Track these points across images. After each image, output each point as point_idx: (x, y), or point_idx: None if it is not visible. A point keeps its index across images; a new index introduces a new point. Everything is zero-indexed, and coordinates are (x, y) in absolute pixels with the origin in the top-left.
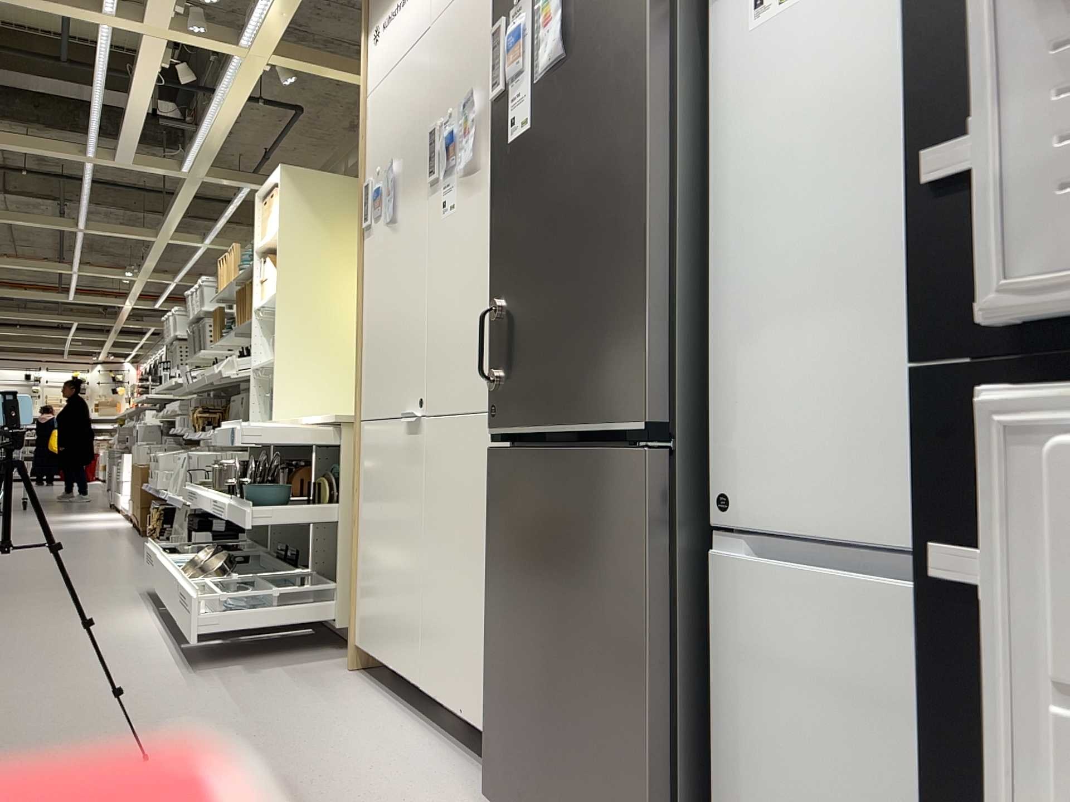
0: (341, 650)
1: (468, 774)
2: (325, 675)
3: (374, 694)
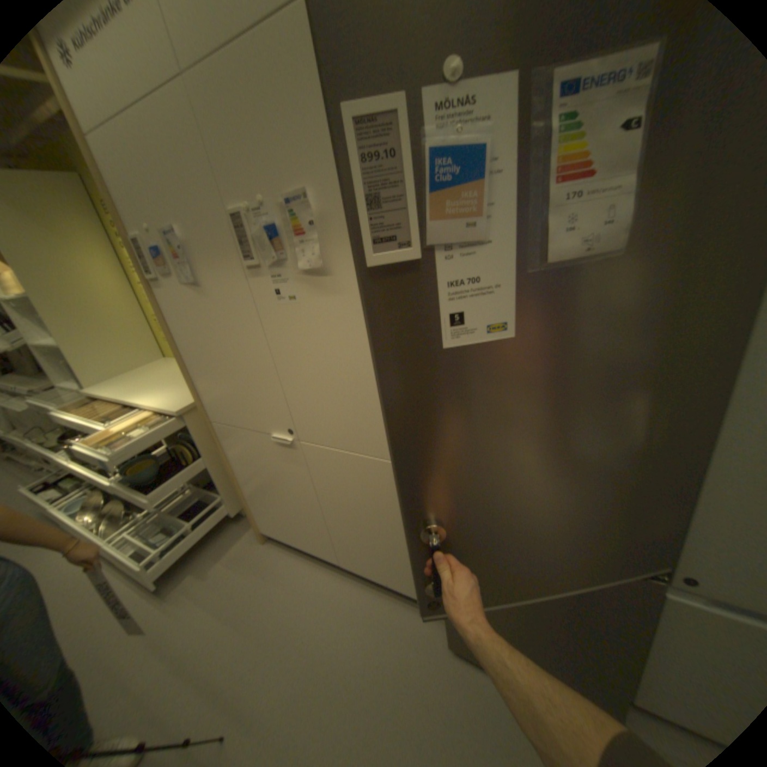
0: (239, 523)
1: (408, 616)
2: (250, 556)
3: (295, 562)
